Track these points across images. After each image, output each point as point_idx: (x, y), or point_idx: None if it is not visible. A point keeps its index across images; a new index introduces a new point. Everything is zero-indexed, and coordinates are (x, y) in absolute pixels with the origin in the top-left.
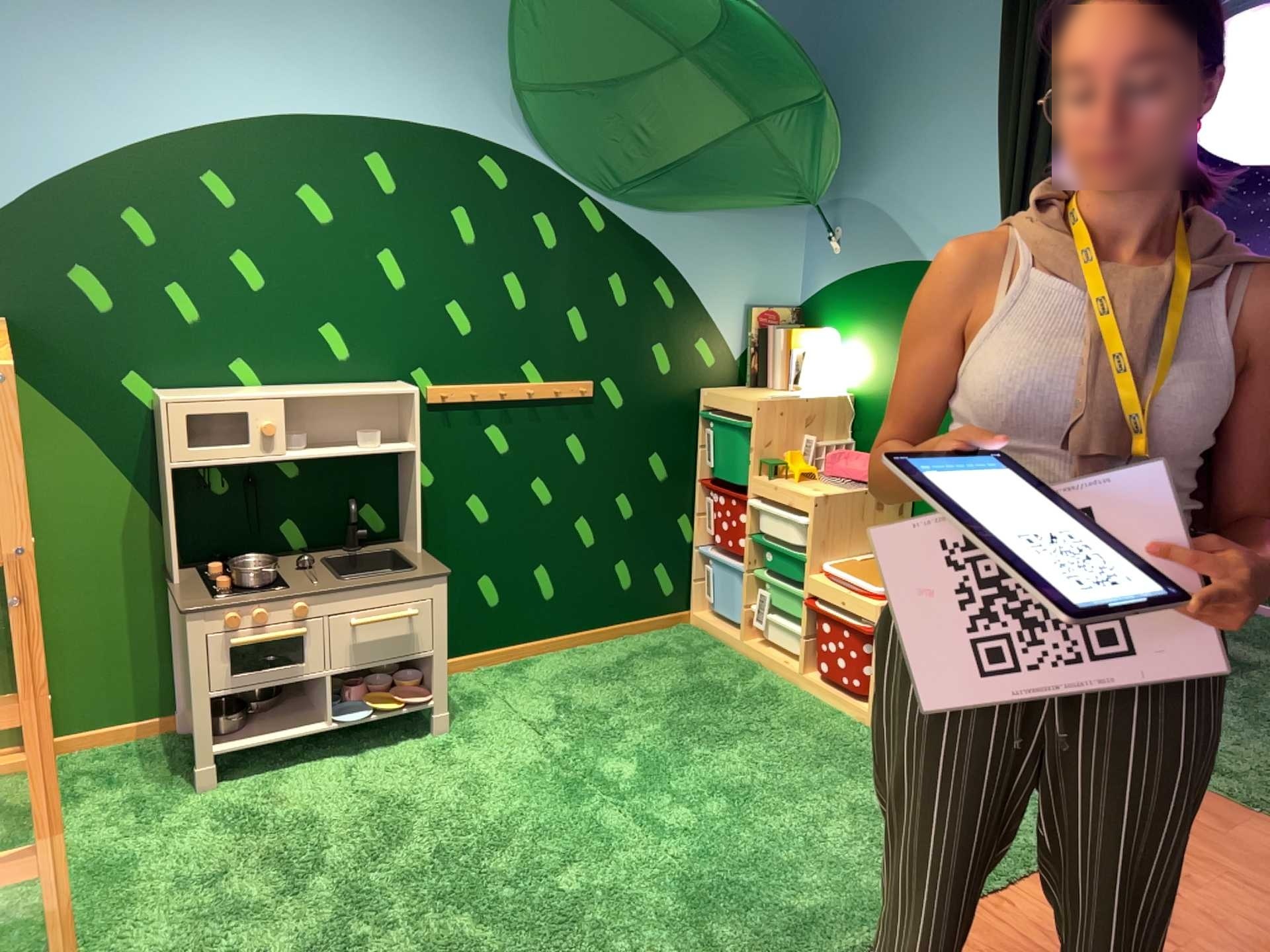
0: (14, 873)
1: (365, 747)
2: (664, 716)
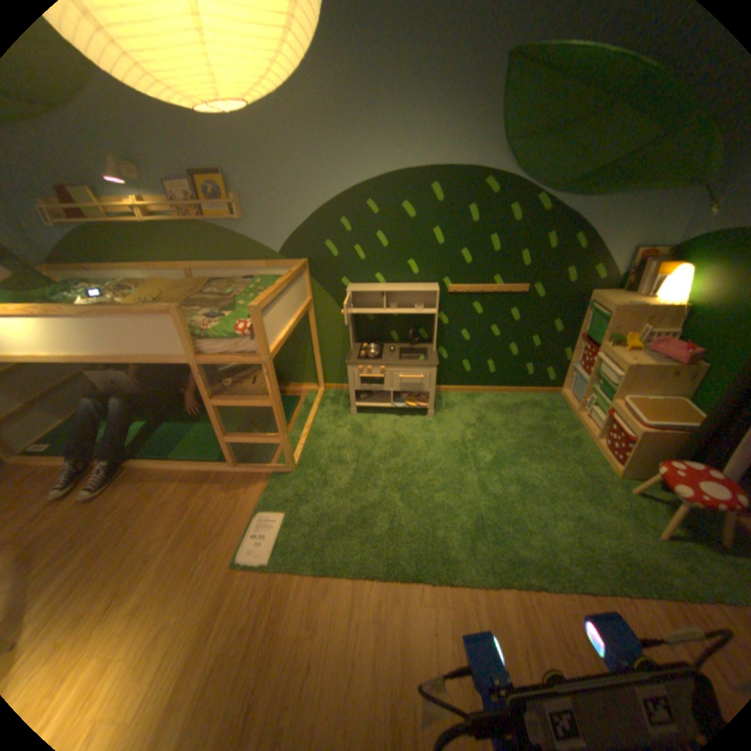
0: (269, 442)
1: (400, 416)
2: (517, 441)
